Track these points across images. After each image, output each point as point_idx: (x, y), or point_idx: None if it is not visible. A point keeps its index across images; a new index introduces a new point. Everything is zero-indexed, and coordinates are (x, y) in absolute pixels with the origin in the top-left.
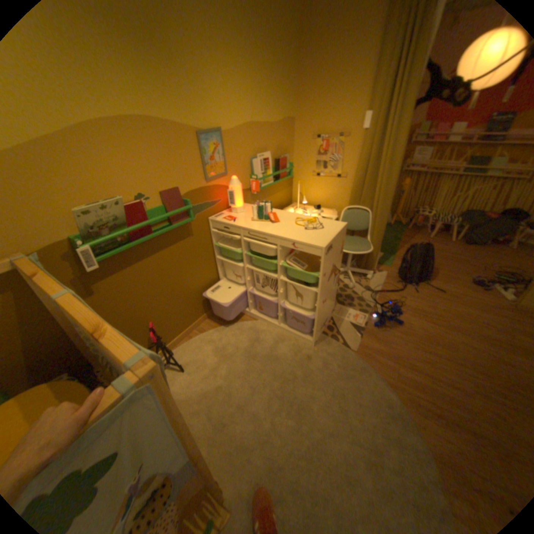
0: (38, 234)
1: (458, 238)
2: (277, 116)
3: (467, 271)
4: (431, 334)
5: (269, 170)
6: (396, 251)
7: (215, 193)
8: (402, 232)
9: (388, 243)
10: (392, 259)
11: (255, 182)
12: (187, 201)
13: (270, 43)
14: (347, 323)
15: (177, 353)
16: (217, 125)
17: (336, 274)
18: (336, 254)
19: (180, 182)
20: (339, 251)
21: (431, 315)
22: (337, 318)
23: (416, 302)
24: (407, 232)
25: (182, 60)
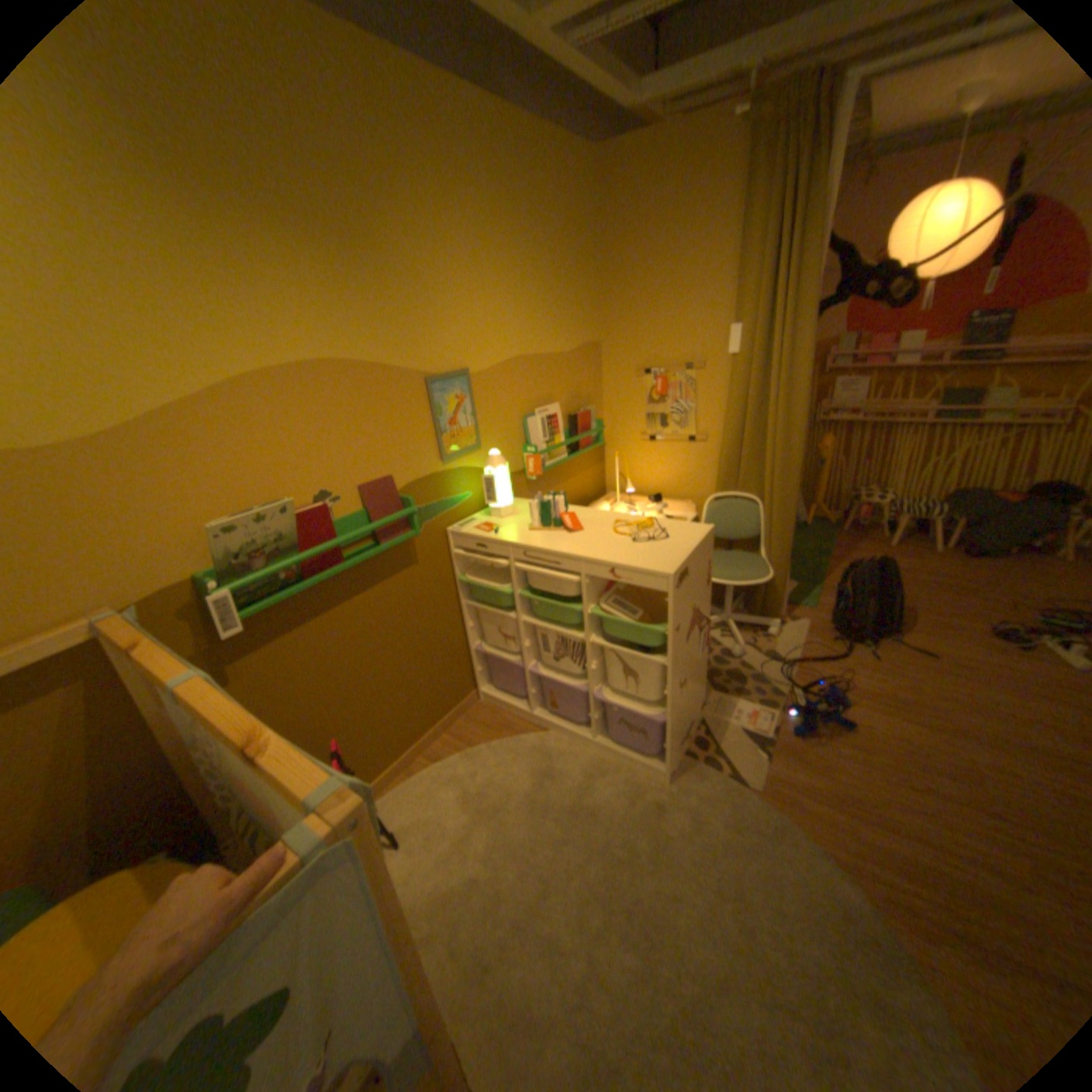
0: (142, 572)
1: (950, 545)
2: (569, 341)
3: (978, 613)
4: (920, 750)
5: (560, 435)
6: (824, 578)
7: (459, 483)
8: (832, 539)
9: (806, 562)
10: (817, 595)
11: (533, 458)
12: (409, 501)
13: (552, 229)
14: (737, 731)
15: (385, 808)
16: (463, 365)
17: (703, 628)
18: (700, 588)
19: (396, 467)
20: (704, 582)
21: (915, 708)
22: (715, 721)
23: (880, 682)
24: (842, 538)
25: (403, 267)
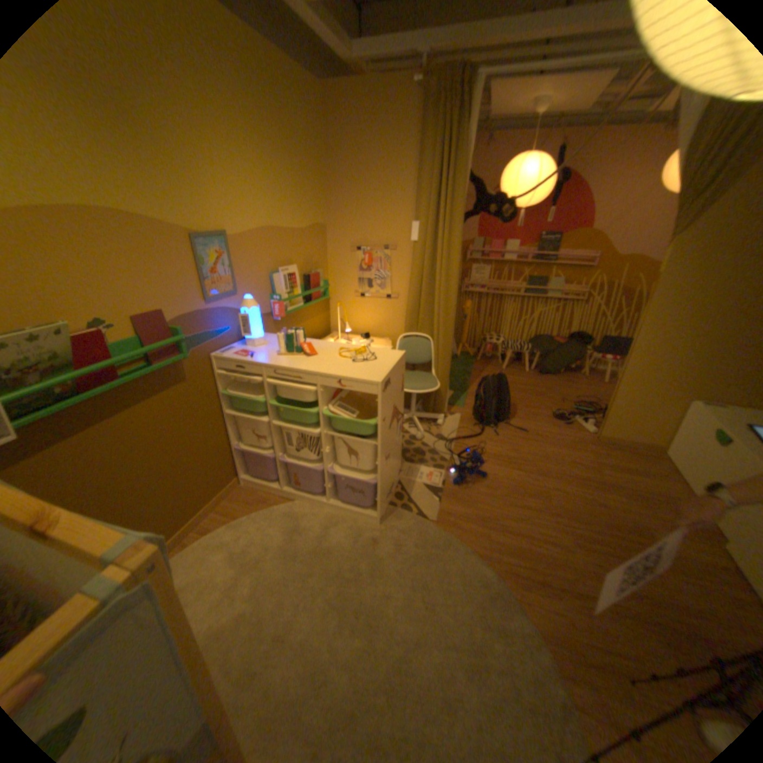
0: None
1: (531, 368)
2: (303, 221)
3: (545, 405)
4: (519, 484)
5: (298, 289)
6: (467, 388)
7: (220, 319)
8: (471, 365)
9: (457, 379)
10: (463, 398)
11: (278, 304)
12: (177, 331)
13: (289, 136)
14: (419, 486)
15: None
16: (221, 228)
17: (398, 419)
18: (397, 393)
19: (165, 303)
20: (399, 389)
21: (516, 461)
22: (406, 481)
23: (498, 448)
24: (476, 364)
25: (167, 142)
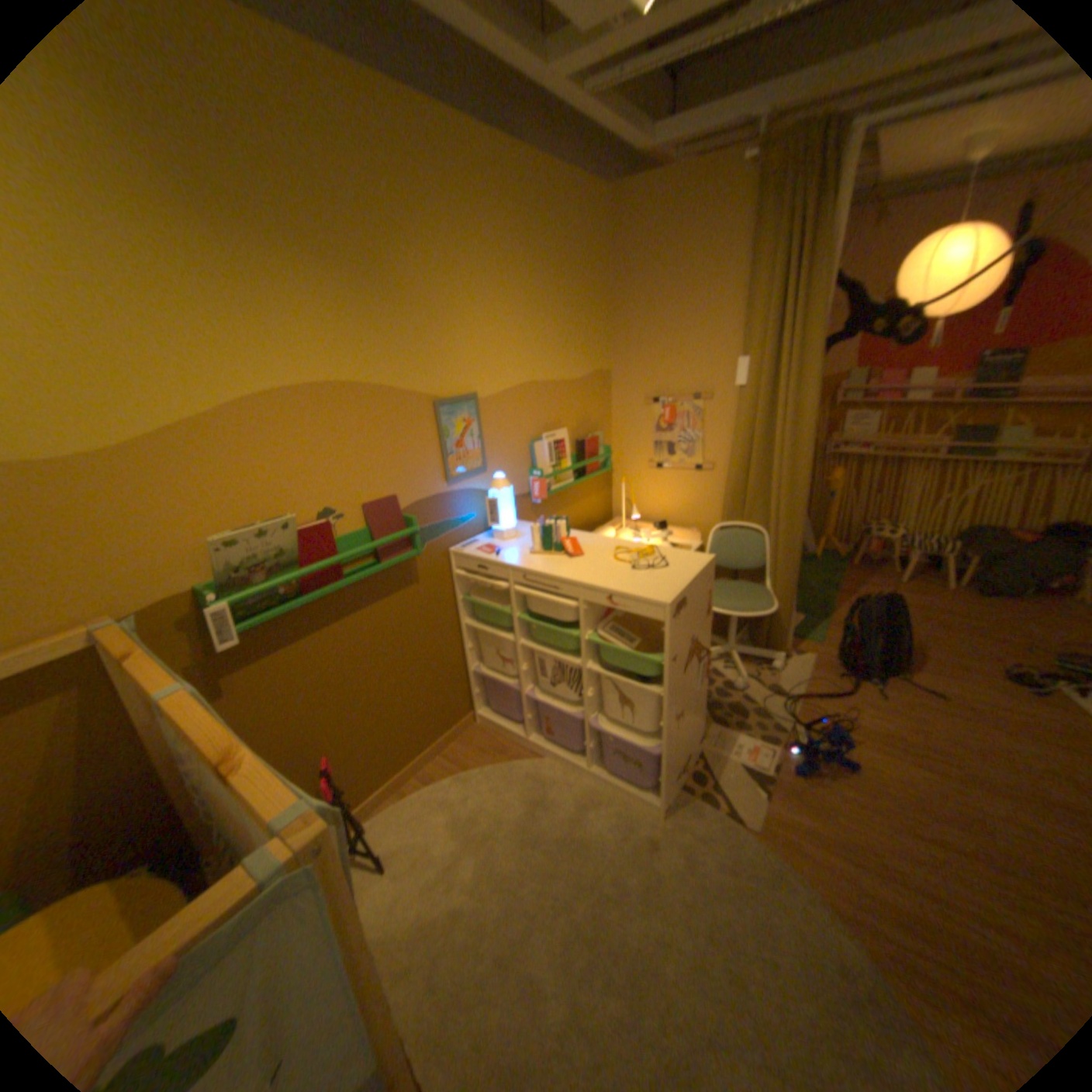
0: (144, 582)
1: (962, 583)
2: (578, 370)
3: (991, 654)
4: (926, 796)
5: (566, 461)
6: (832, 612)
7: (463, 504)
8: (841, 573)
9: (814, 596)
10: (824, 629)
11: (538, 483)
12: (412, 521)
13: (564, 263)
14: (736, 768)
15: (373, 831)
16: (471, 390)
17: (702, 659)
18: (699, 618)
19: (400, 487)
20: (704, 612)
21: (922, 752)
22: (713, 756)
23: (886, 723)
24: (851, 572)
25: (416, 297)
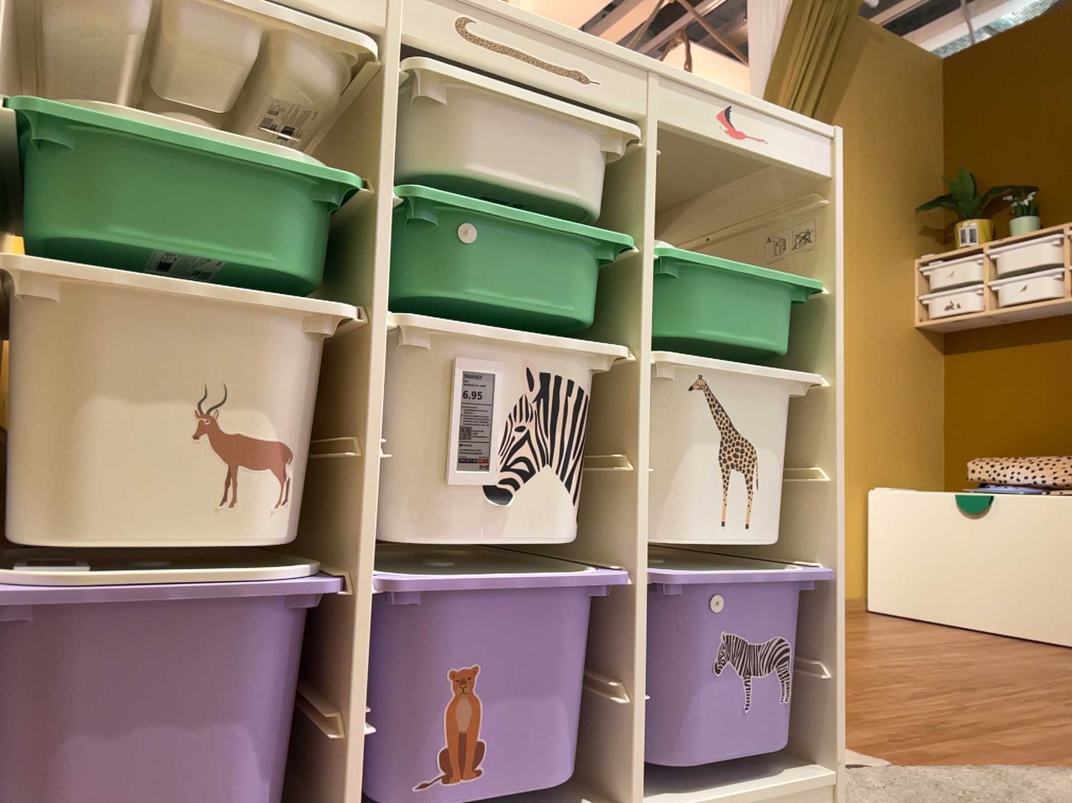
0: None
1: None
2: None
3: None
4: None
5: None
6: None
7: None
8: None
9: None
10: None
11: None
12: None
13: None
14: None
15: None
16: None
17: None
18: None
19: None
20: None
21: None
22: None
23: None
24: None
25: None
